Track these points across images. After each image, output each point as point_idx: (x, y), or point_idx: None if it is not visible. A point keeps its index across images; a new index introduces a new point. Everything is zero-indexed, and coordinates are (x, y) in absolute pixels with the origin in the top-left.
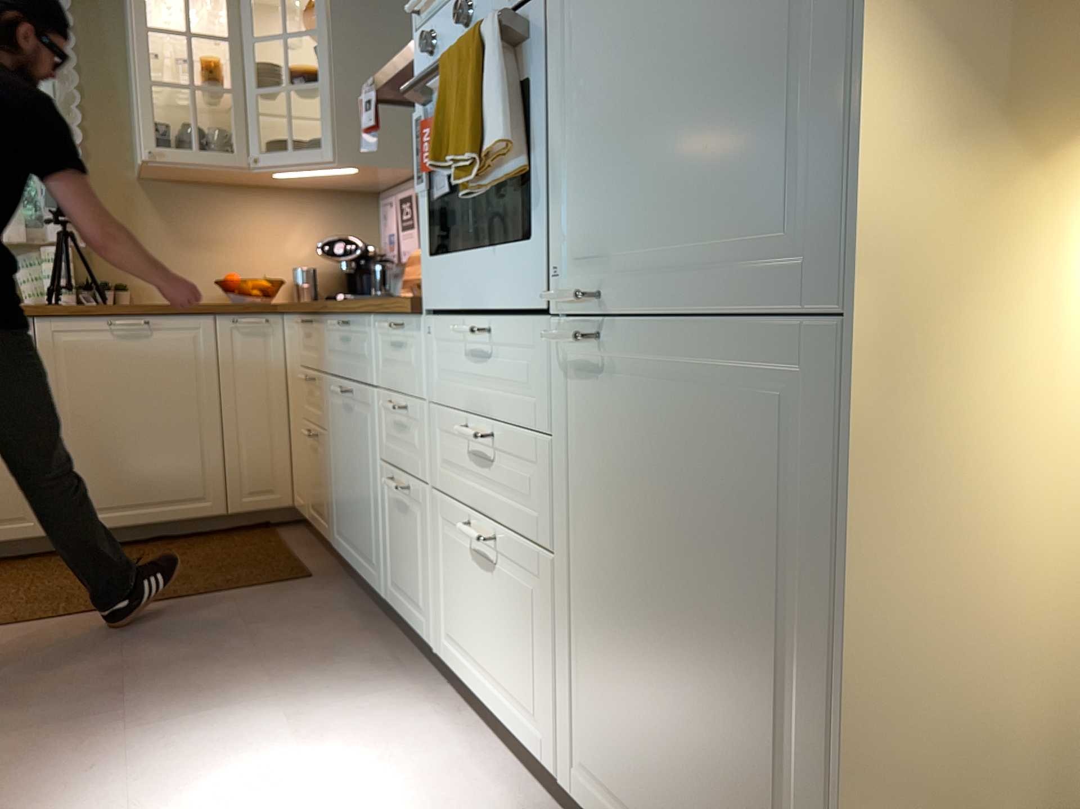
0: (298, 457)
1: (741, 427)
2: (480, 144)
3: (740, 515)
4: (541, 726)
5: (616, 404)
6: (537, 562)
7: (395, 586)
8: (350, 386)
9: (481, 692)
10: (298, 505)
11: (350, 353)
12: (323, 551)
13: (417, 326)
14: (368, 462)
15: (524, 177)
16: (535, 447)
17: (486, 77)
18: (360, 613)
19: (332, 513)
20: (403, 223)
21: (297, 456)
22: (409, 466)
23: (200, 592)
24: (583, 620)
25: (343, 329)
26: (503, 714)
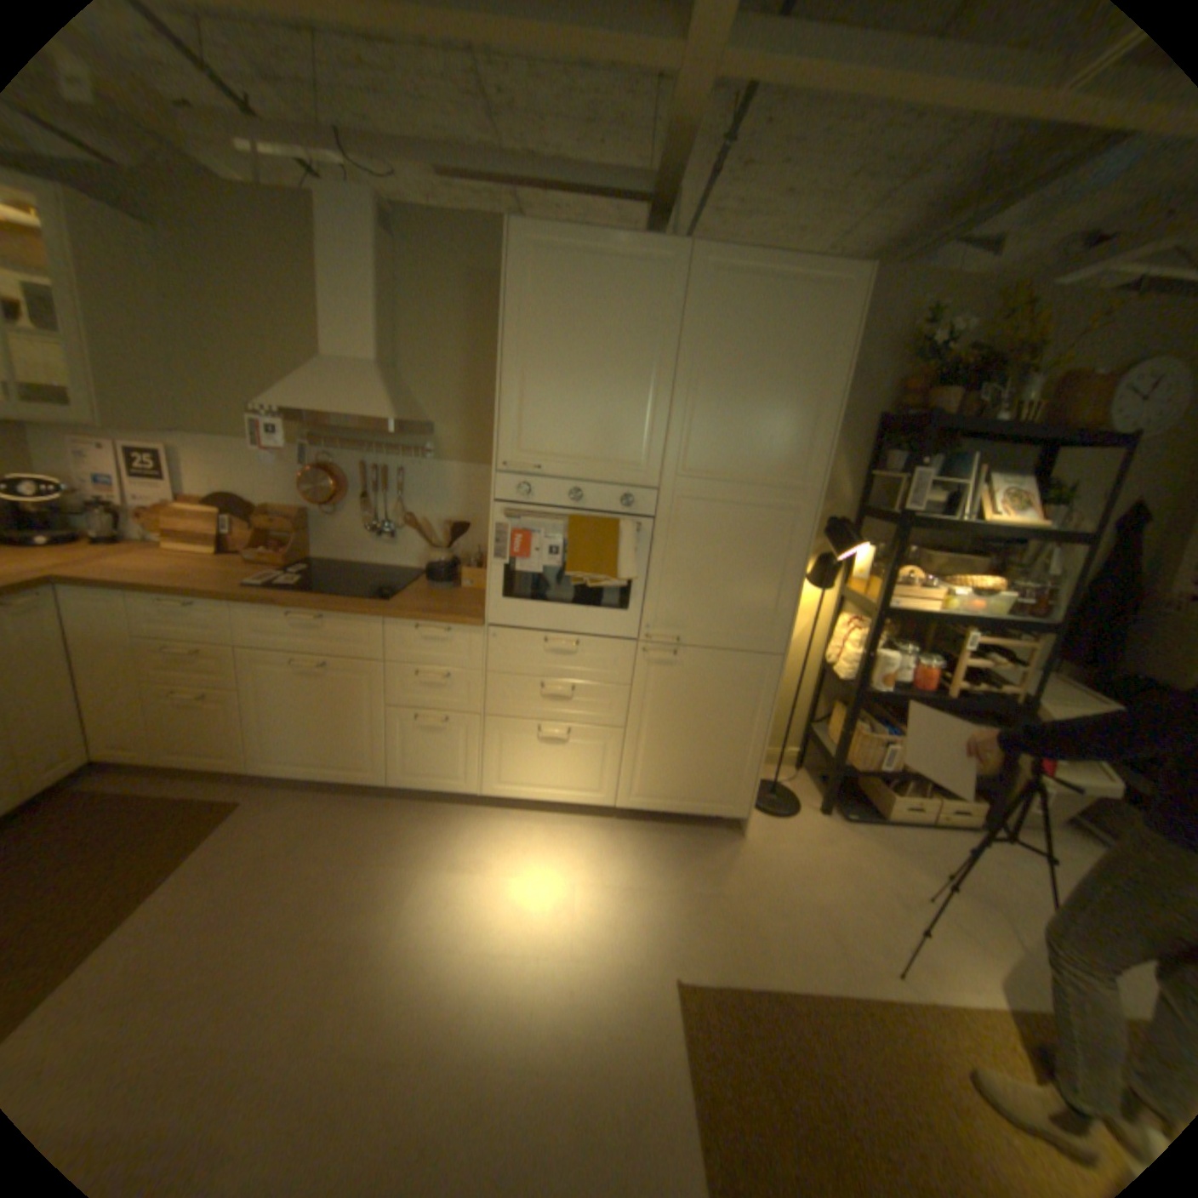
0: (116, 719)
1: (736, 678)
2: (615, 575)
3: (732, 700)
4: (597, 791)
5: (675, 673)
6: (604, 731)
7: (409, 775)
8: (317, 660)
9: (538, 795)
10: (117, 759)
11: (321, 638)
12: (188, 785)
13: (473, 632)
14: (359, 709)
15: (622, 586)
16: (609, 689)
17: (619, 547)
18: (338, 805)
19: (251, 752)
20: (132, 474)
21: (110, 719)
22: (446, 706)
23: (167, 869)
24: (639, 745)
25: (308, 622)
26: (561, 797)
